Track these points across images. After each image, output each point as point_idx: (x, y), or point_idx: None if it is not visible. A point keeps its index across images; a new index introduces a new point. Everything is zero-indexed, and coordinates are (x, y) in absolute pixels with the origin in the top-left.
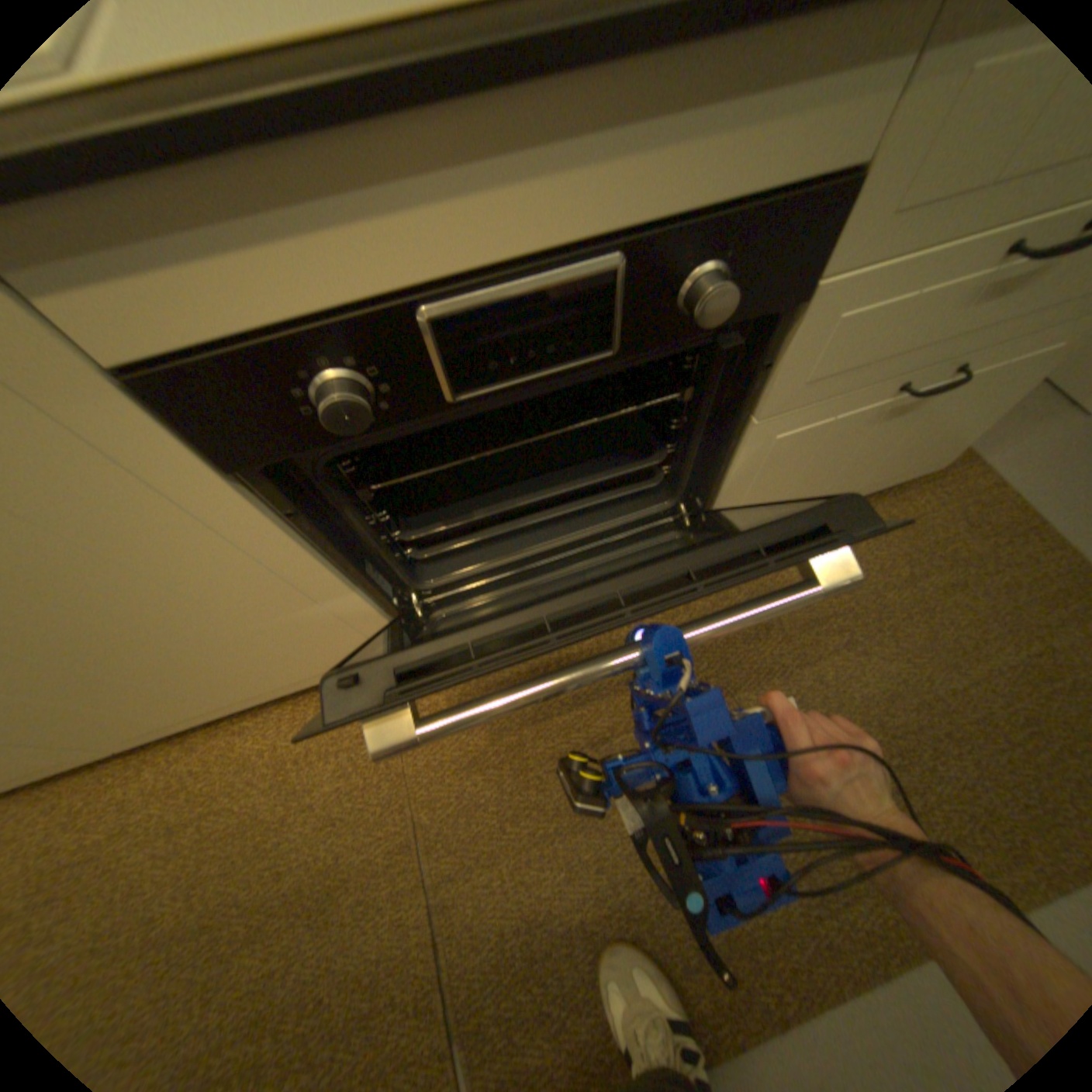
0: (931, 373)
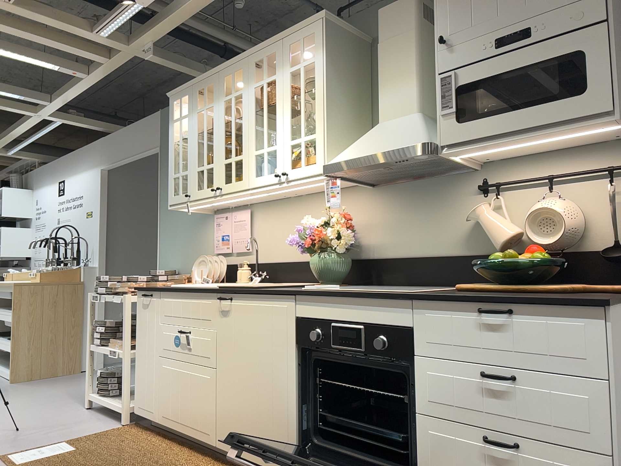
0: (496, 438)
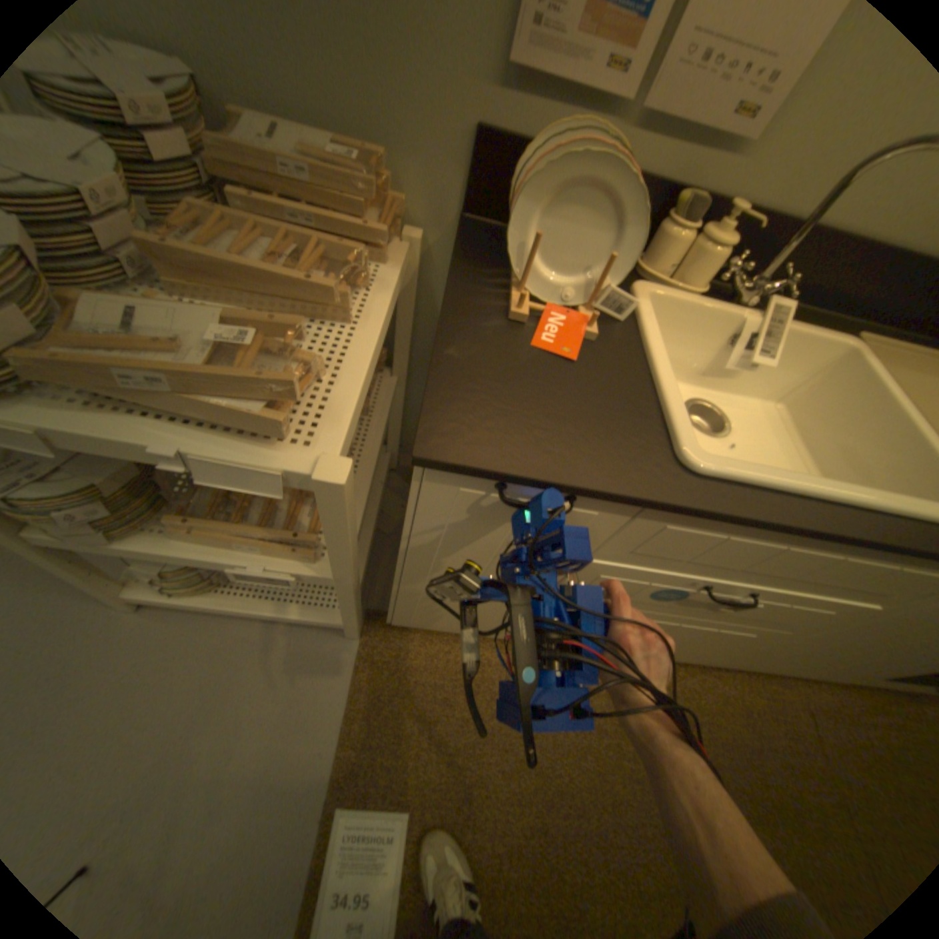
0: None
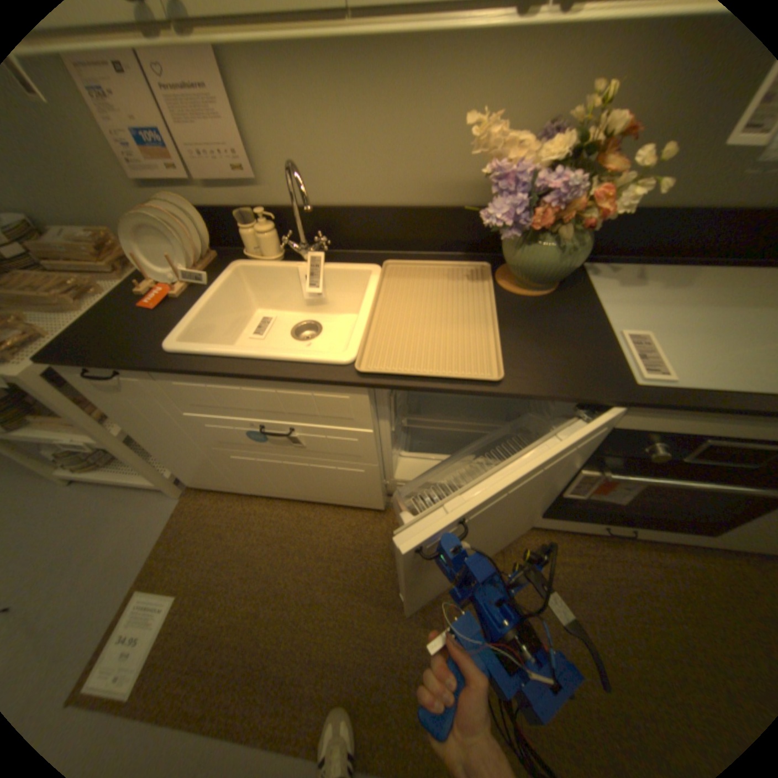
0: None
